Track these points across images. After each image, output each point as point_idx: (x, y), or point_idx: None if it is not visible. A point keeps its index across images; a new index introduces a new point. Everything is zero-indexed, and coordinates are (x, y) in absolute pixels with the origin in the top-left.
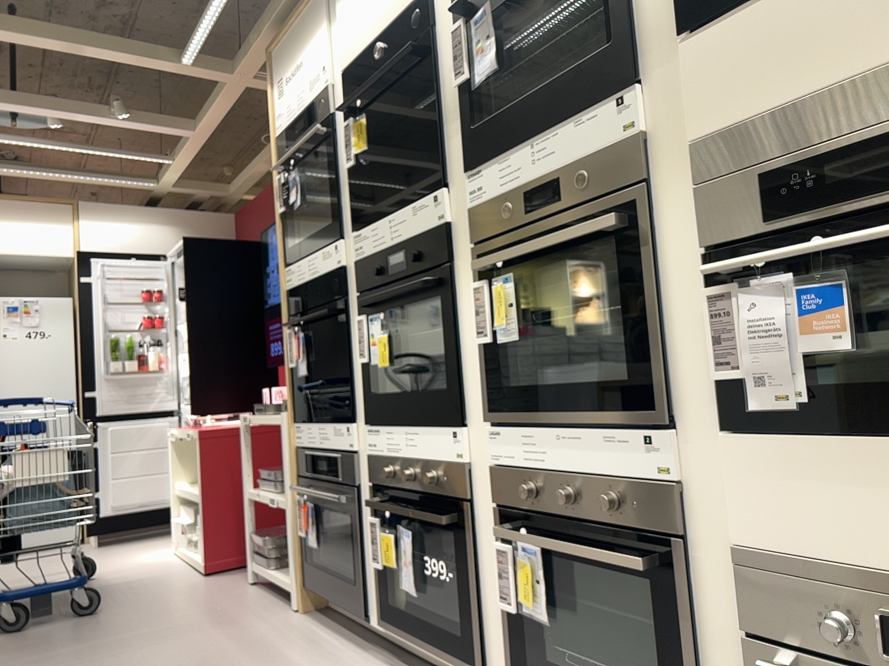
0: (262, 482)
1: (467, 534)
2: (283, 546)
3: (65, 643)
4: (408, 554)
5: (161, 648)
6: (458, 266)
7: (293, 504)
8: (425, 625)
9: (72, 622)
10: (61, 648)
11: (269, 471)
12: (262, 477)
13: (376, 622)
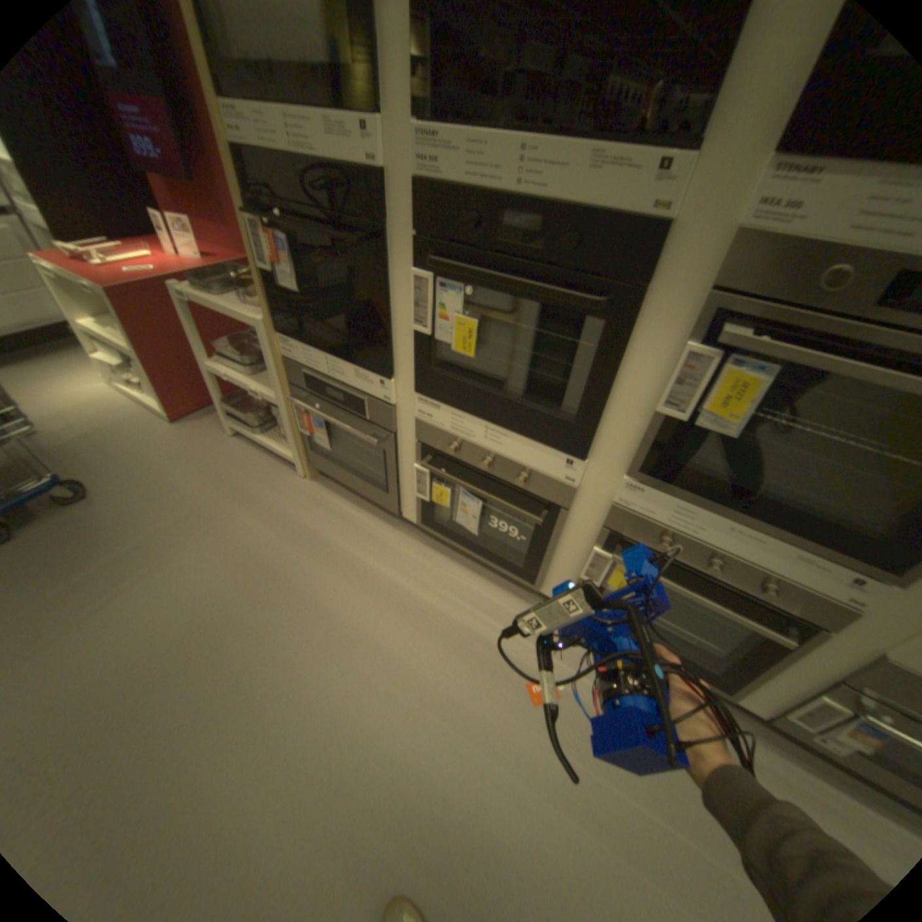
0: (221, 358)
1: (558, 528)
2: (269, 422)
3: (88, 554)
4: (473, 511)
5: (205, 547)
6: (655, 296)
7: (289, 407)
8: (477, 545)
9: (68, 516)
10: (89, 561)
11: (225, 347)
12: (218, 351)
13: (411, 518)
